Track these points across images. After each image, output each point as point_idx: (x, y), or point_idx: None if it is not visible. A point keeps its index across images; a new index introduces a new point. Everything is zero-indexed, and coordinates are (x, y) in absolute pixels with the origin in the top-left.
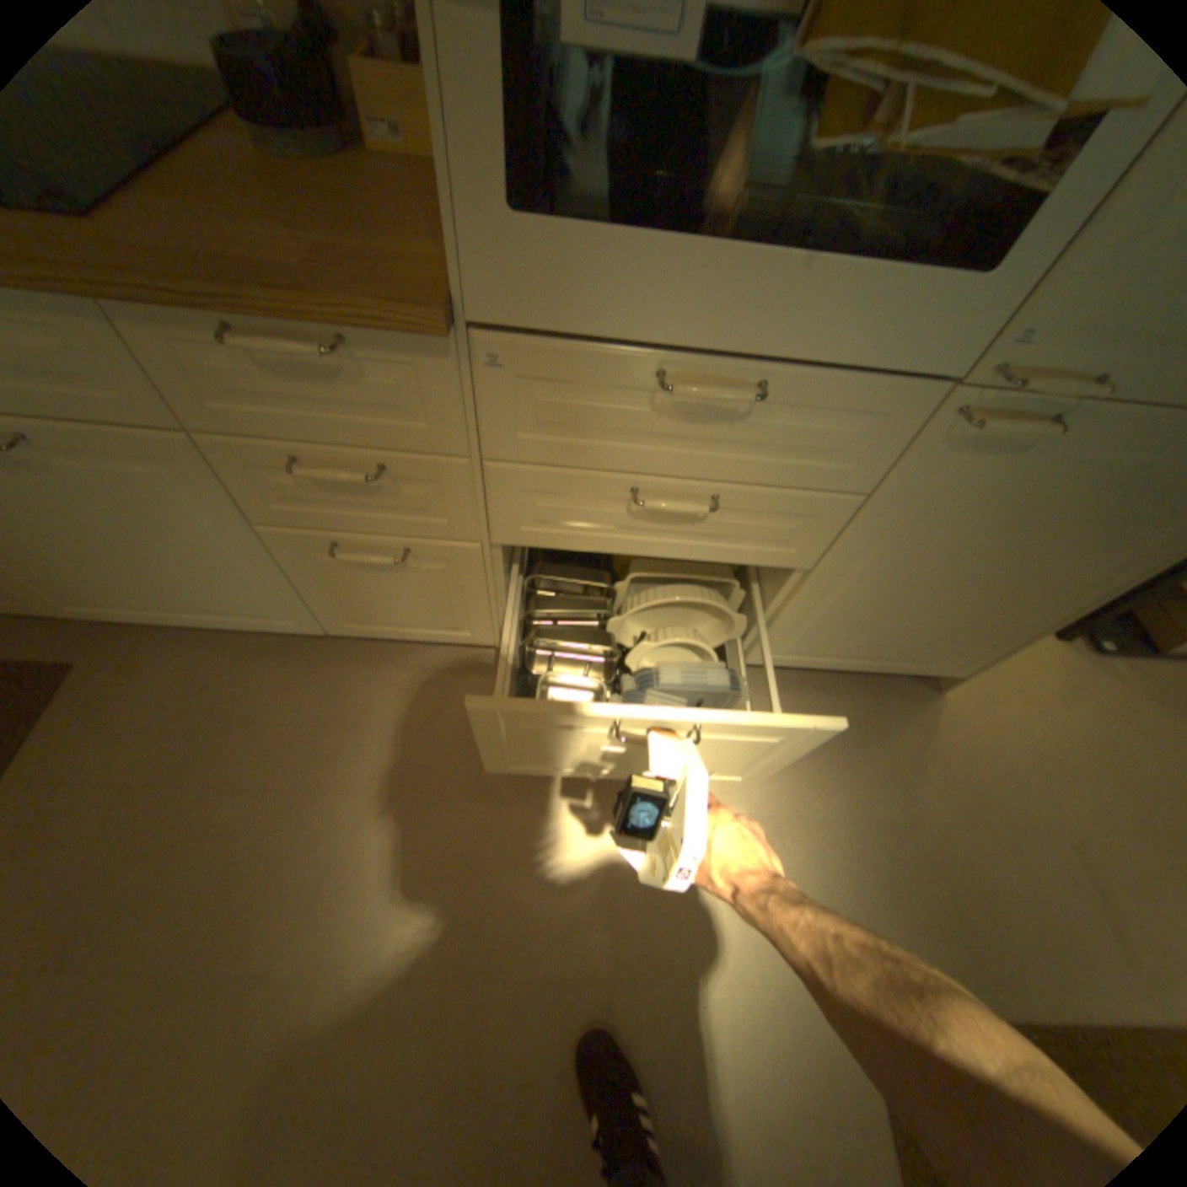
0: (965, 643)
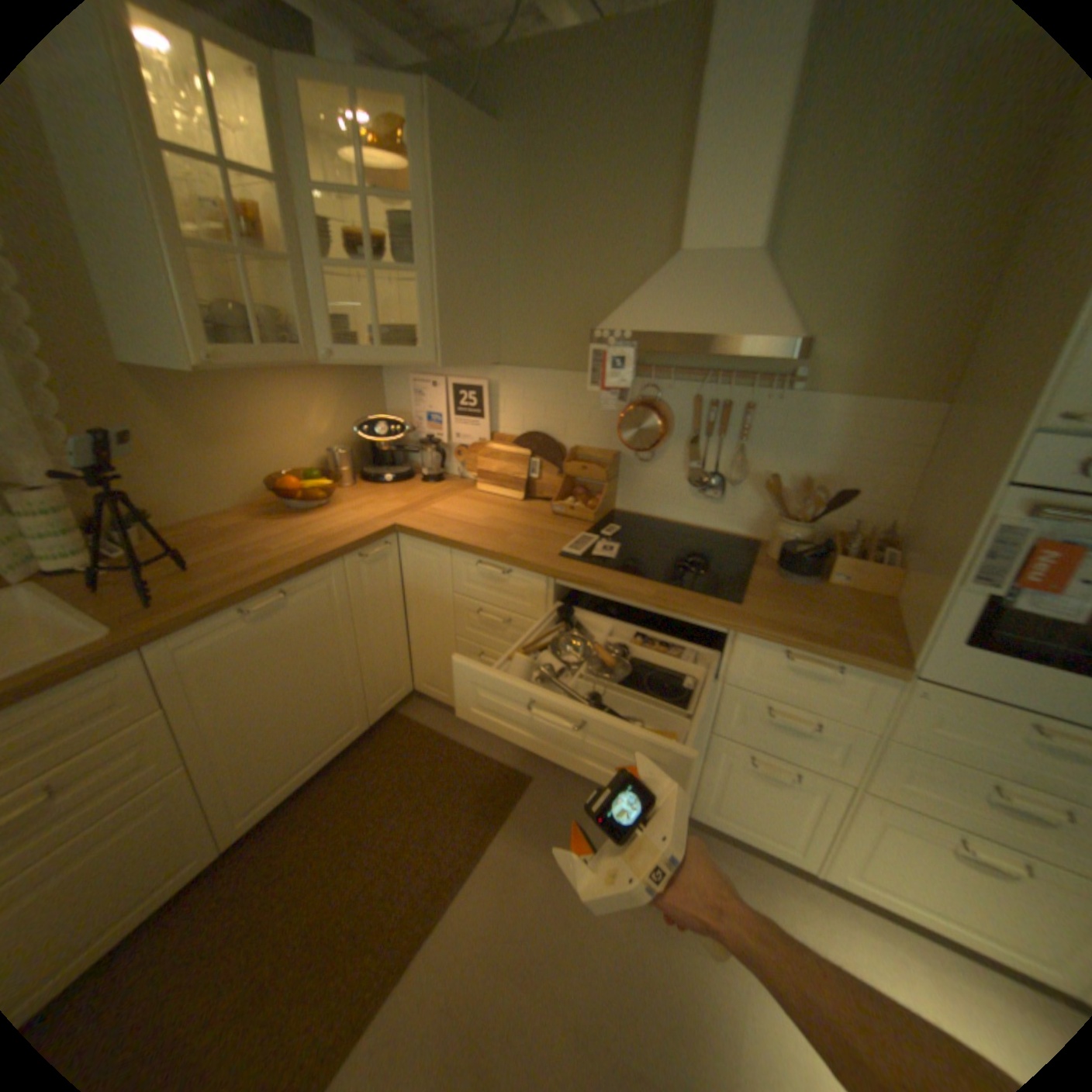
0: None
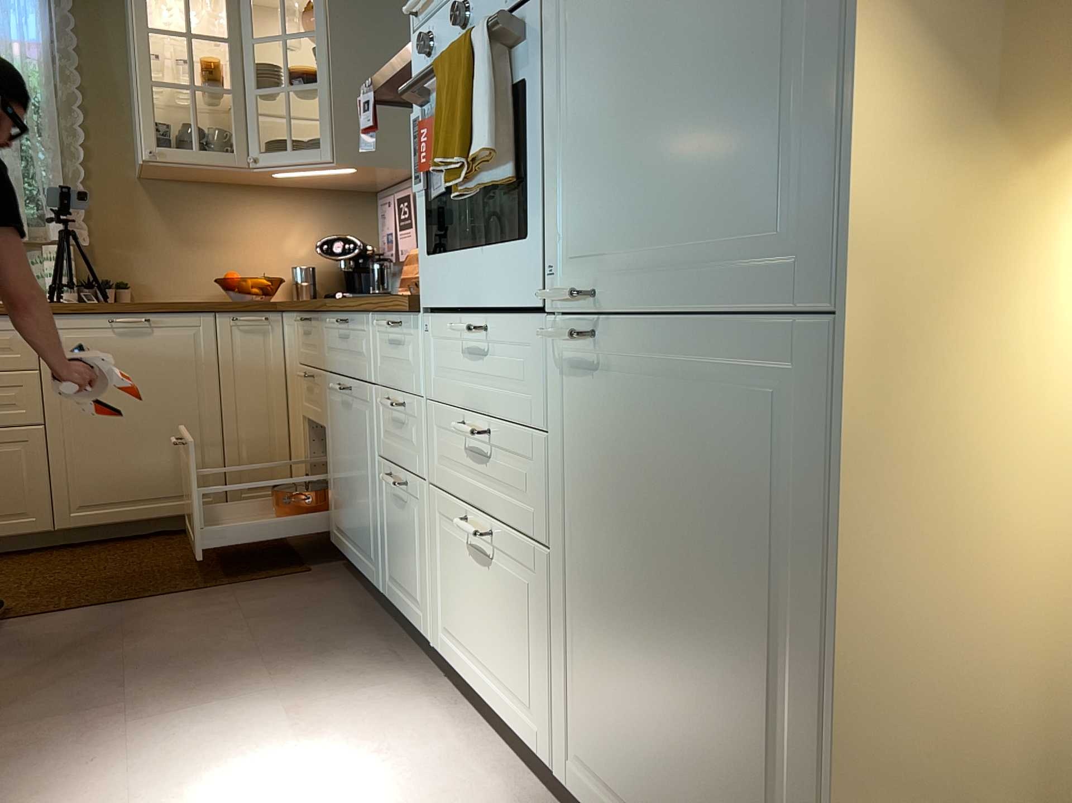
0: None
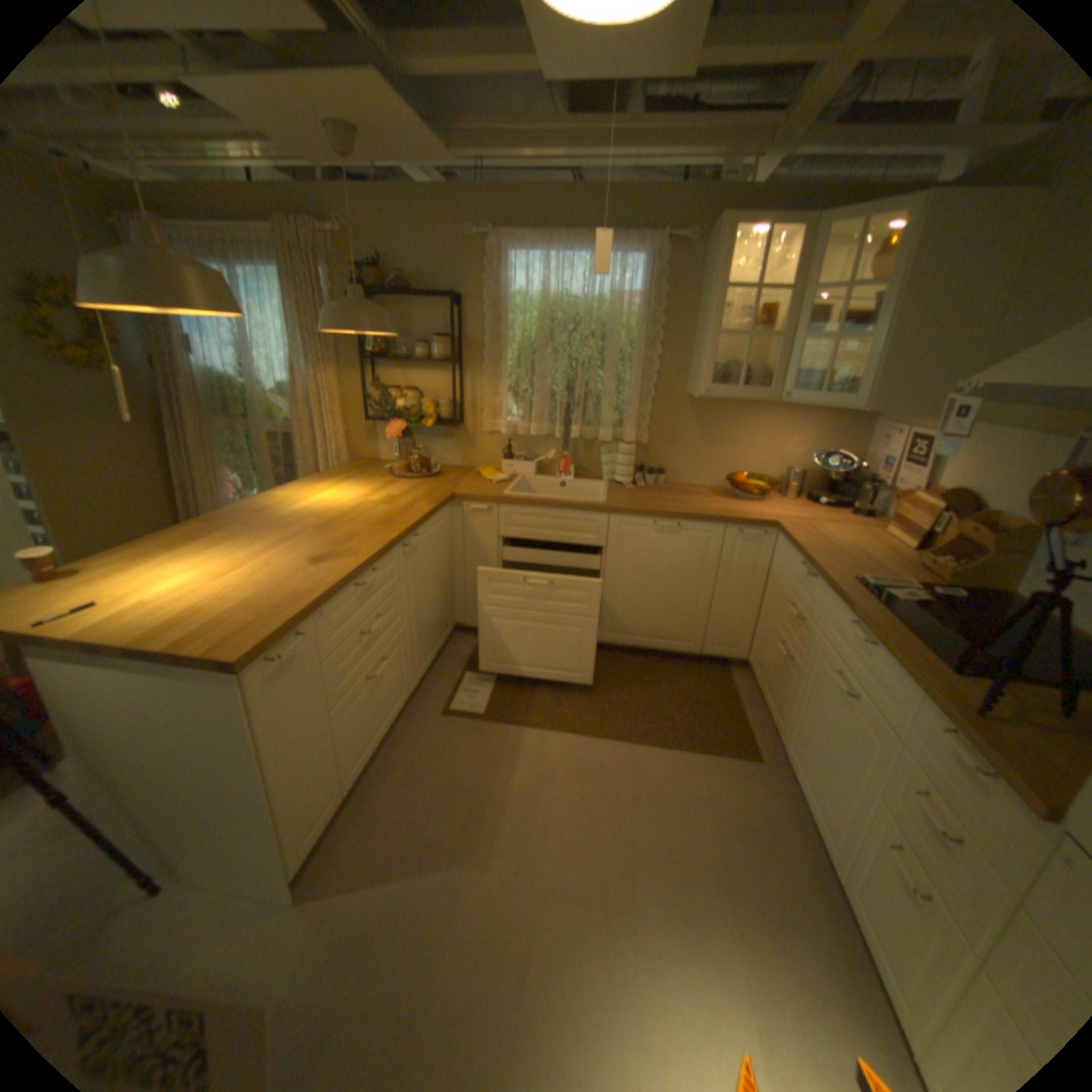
0: None
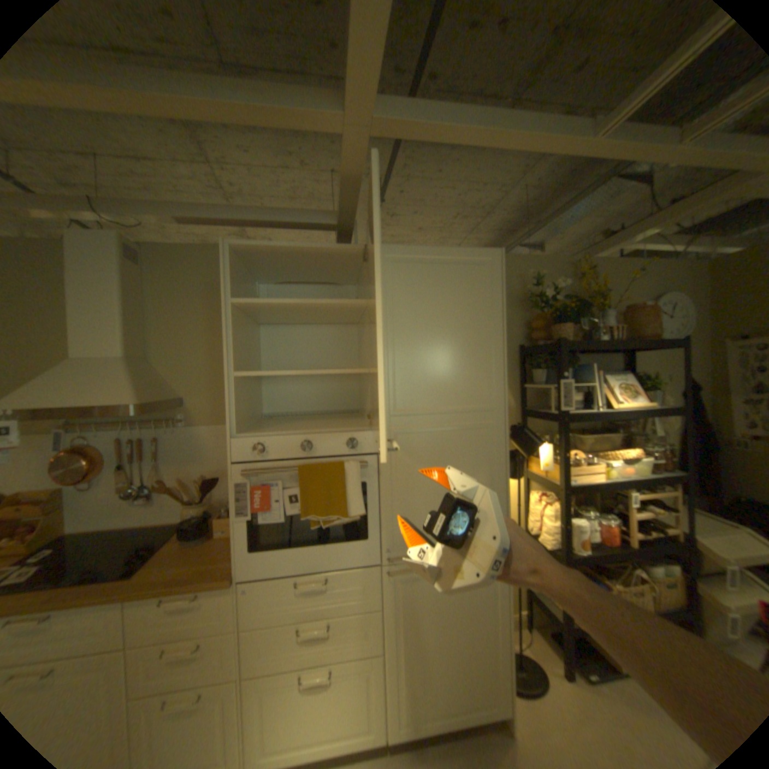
0: (483, 685)
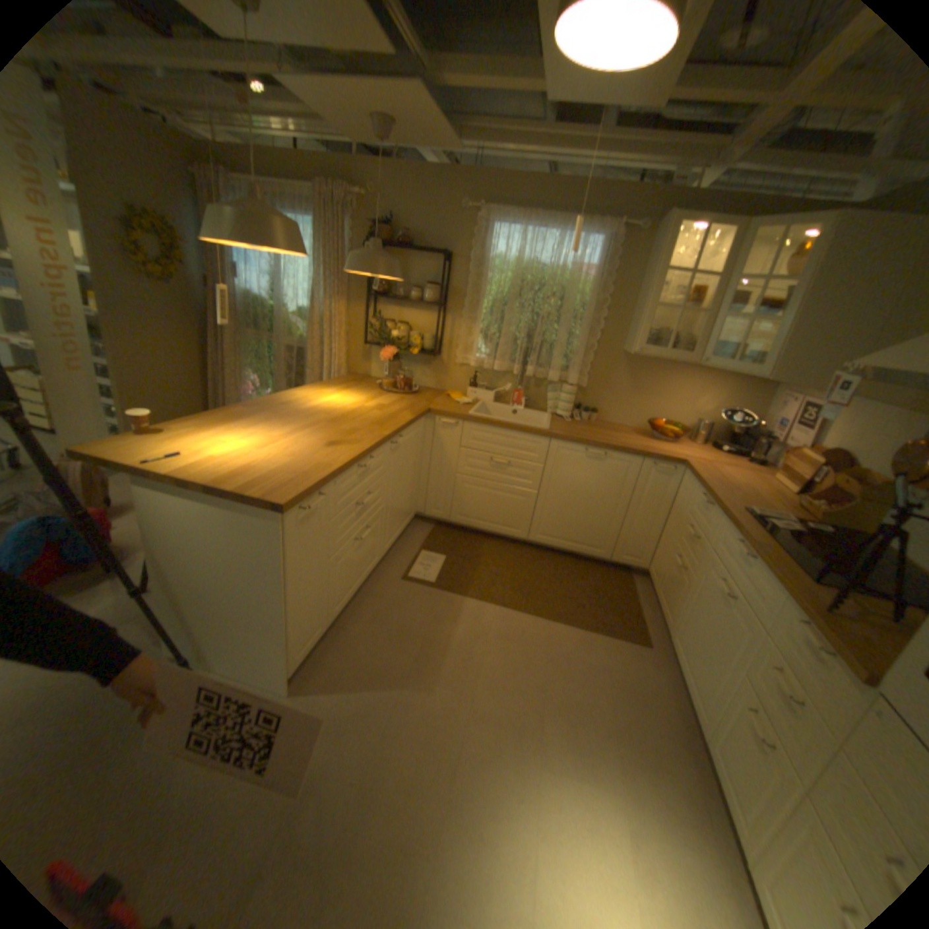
0: None
